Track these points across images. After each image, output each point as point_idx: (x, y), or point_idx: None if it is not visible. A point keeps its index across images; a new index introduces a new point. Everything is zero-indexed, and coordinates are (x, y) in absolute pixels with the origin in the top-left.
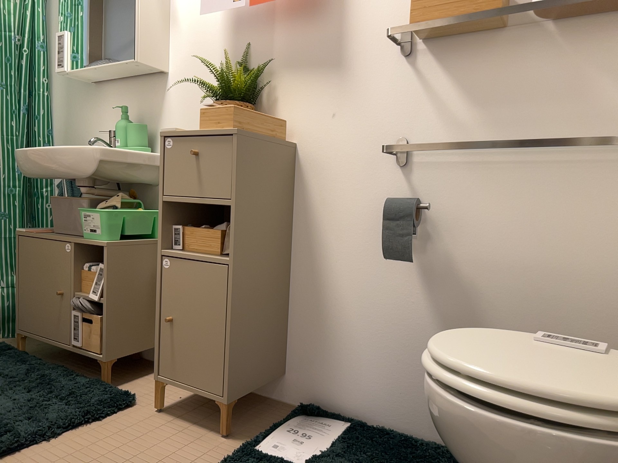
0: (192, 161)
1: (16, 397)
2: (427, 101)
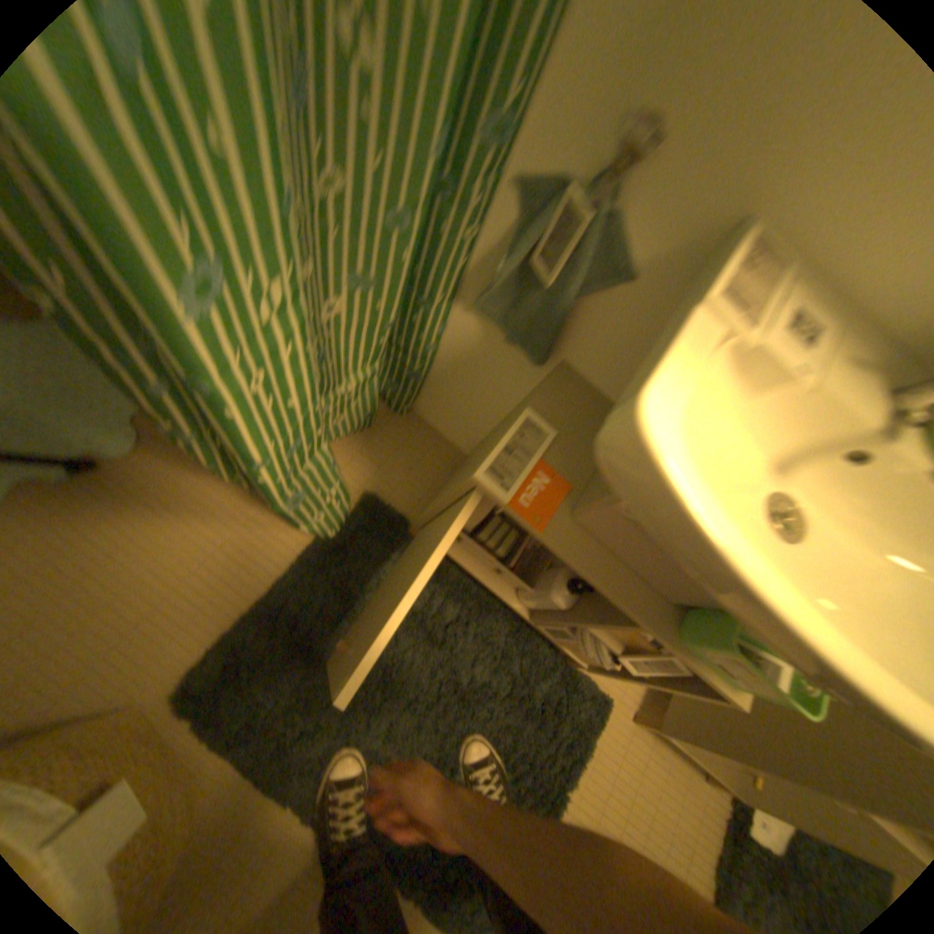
0: None
1: (490, 722)
2: None
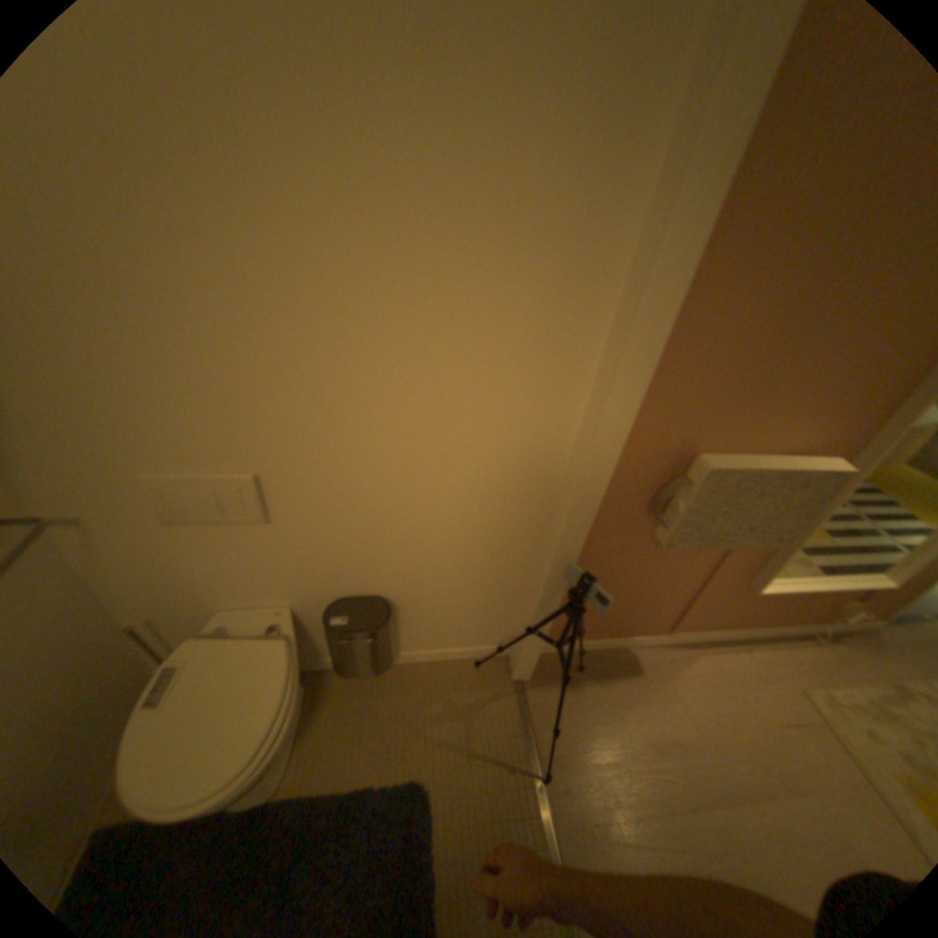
0: None
1: None
2: None
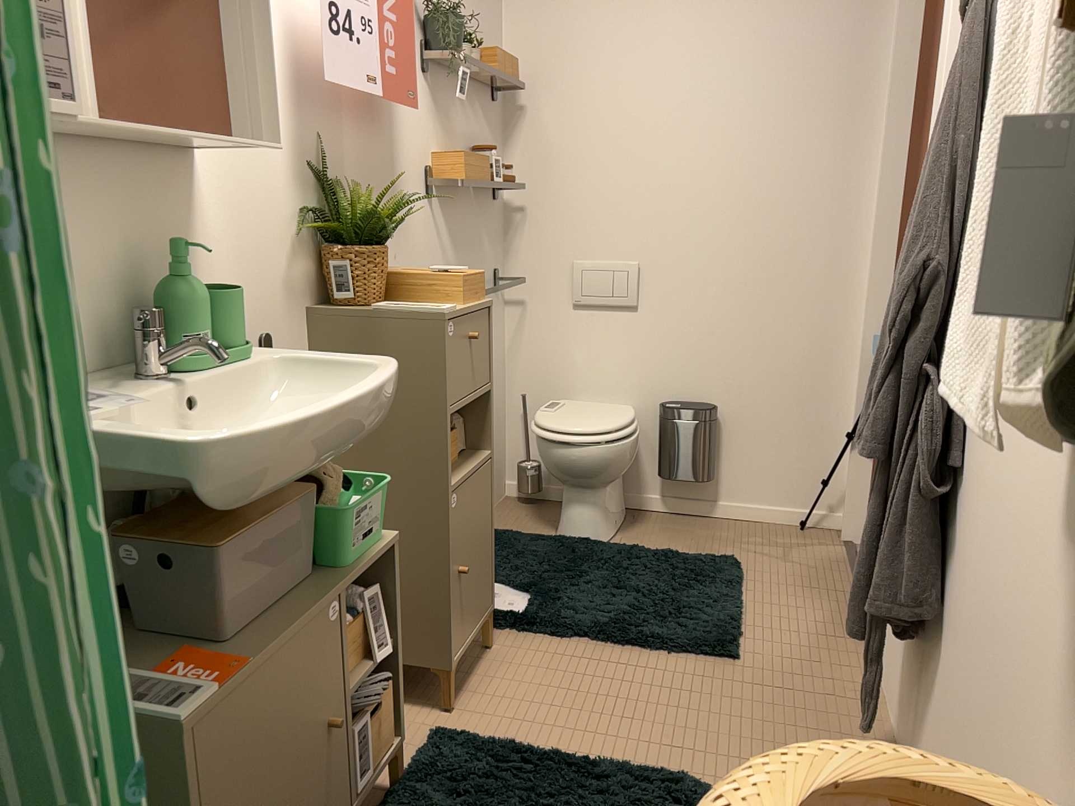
0: (470, 348)
1: None
2: (442, 251)
